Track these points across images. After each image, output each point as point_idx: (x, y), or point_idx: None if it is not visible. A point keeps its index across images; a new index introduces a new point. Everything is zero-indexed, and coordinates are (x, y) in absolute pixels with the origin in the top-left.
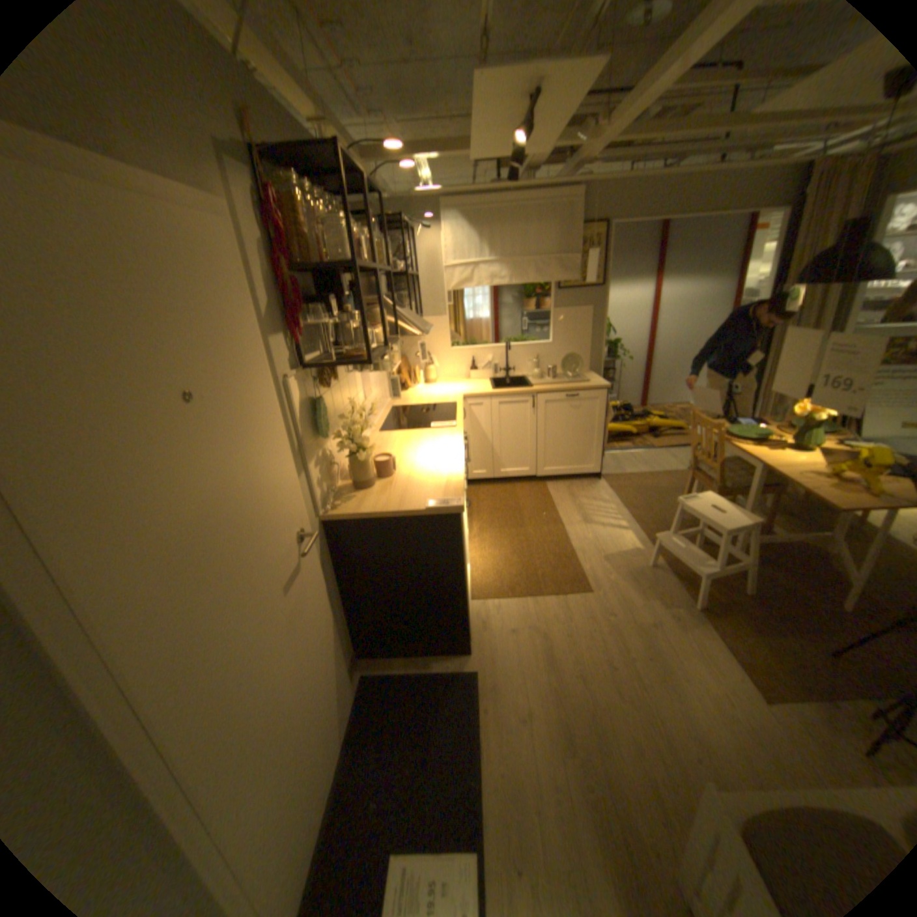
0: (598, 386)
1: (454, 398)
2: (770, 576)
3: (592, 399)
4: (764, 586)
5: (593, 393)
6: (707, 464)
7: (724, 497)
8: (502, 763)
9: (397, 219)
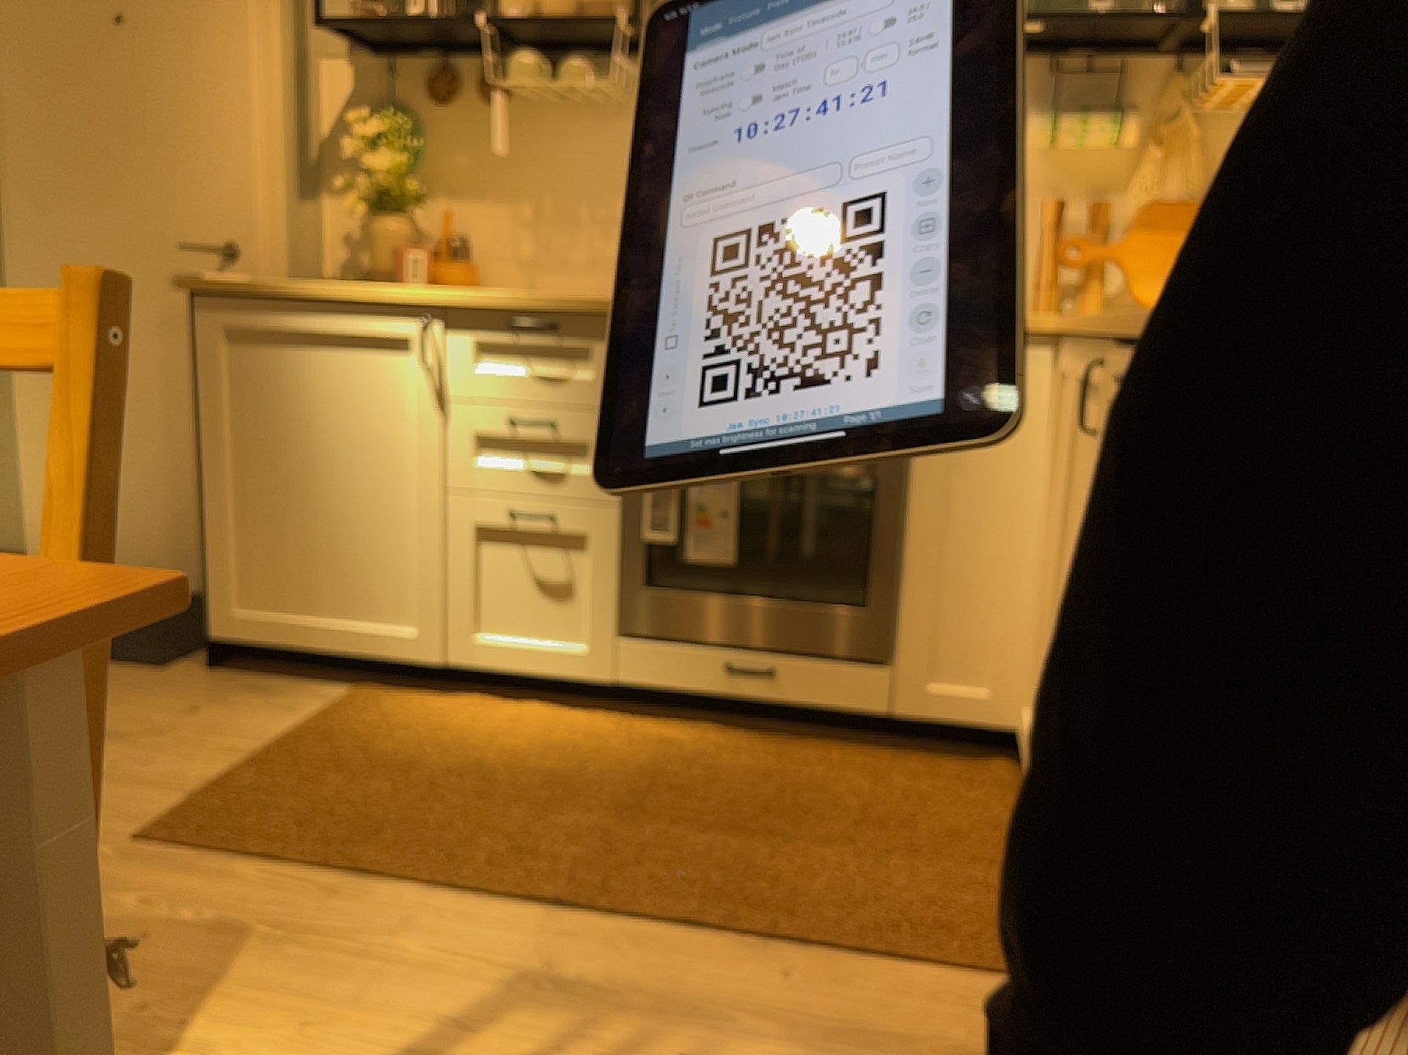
0: None
1: None
2: None
3: None
4: None
5: None
6: None
7: None
8: None
9: None
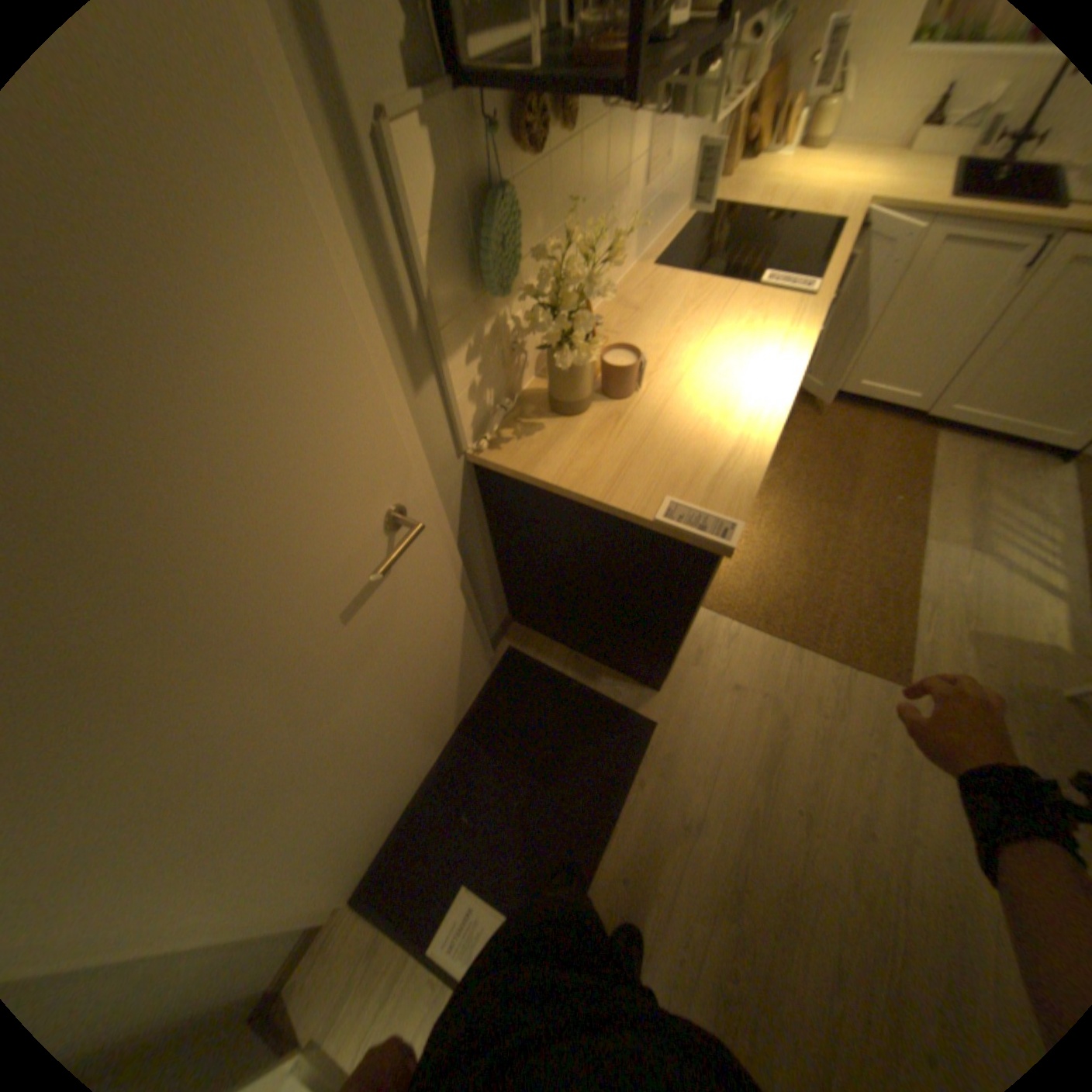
0: None
1: (849, 202)
2: None
3: None
4: None
5: None
6: None
7: None
8: (632, 865)
9: None
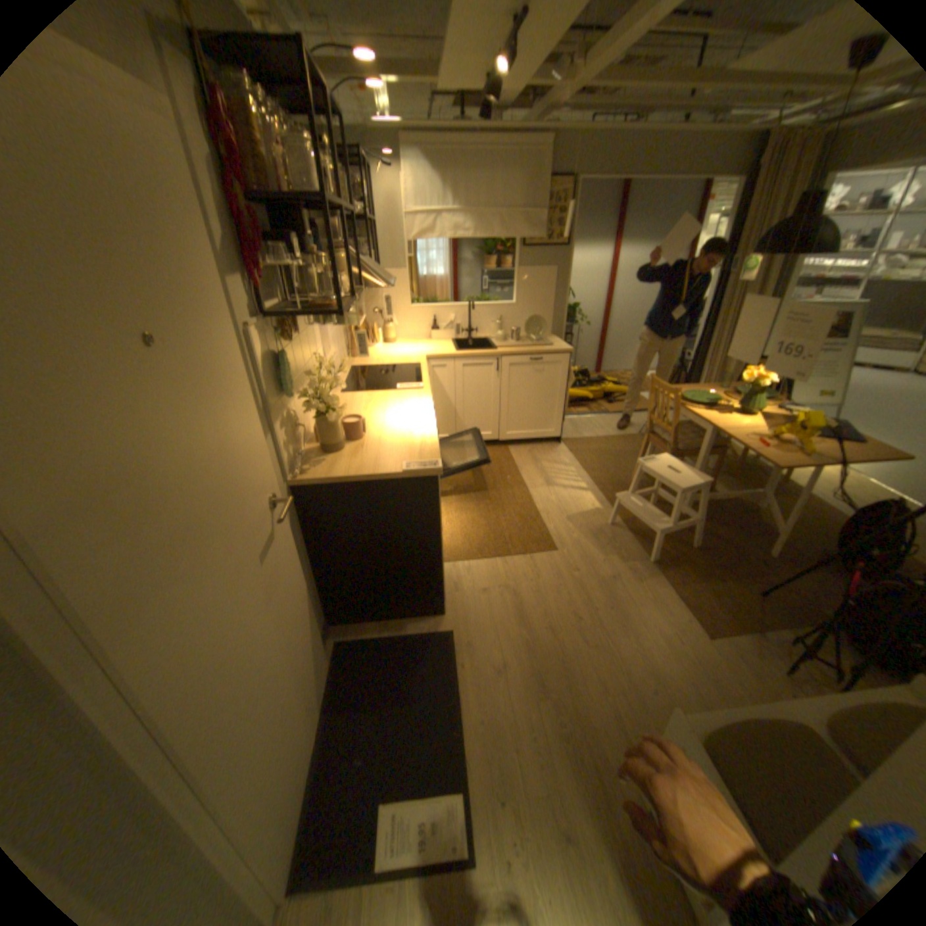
0: (560, 350)
1: (417, 358)
2: (711, 530)
3: (554, 363)
4: (707, 539)
5: (555, 358)
6: (661, 428)
7: (676, 458)
8: (480, 710)
9: (353, 153)
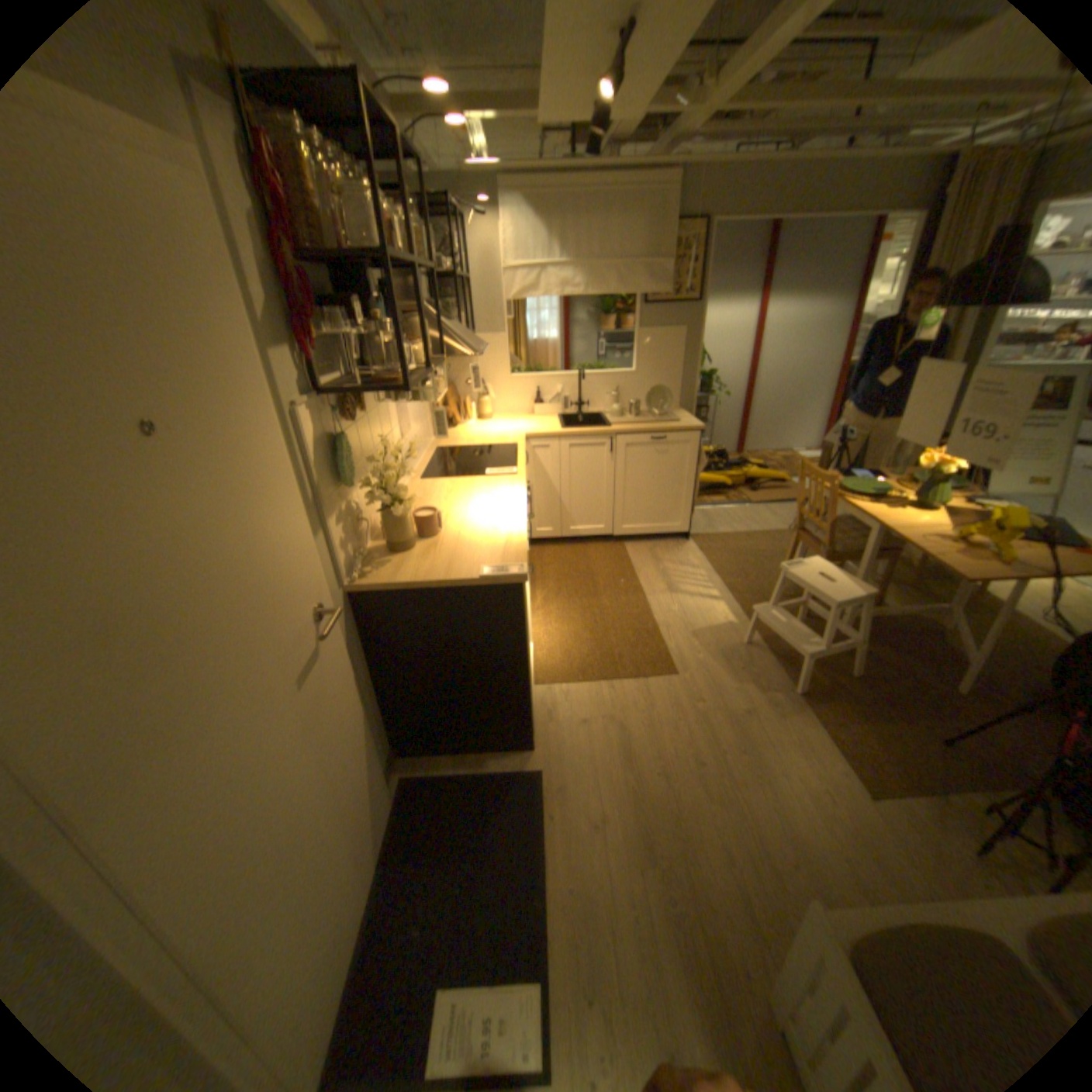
0: (689, 427)
1: (514, 438)
2: (878, 654)
3: (682, 442)
4: (873, 666)
5: (683, 436)
6: (814, 524)
7: (832, 562)
8: (570, 876)
9: (442, 201)
